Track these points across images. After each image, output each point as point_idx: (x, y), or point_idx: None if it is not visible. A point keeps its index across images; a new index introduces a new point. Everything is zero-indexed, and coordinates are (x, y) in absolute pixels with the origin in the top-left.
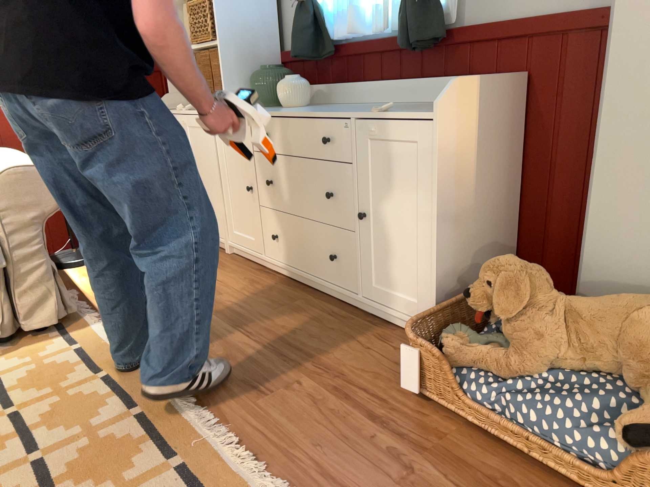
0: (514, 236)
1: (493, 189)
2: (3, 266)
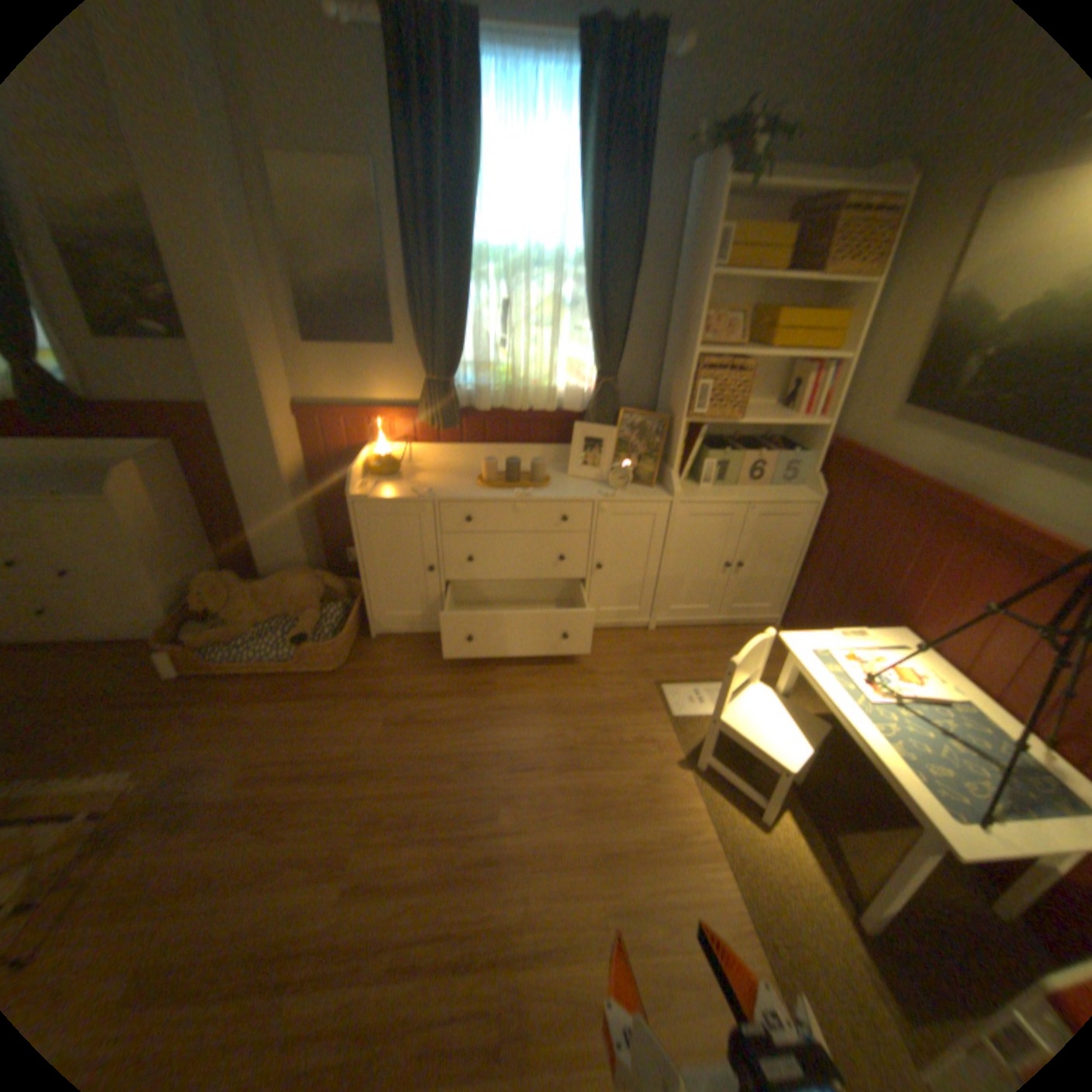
0: (207, 548)
1: (177, 526)
2: None
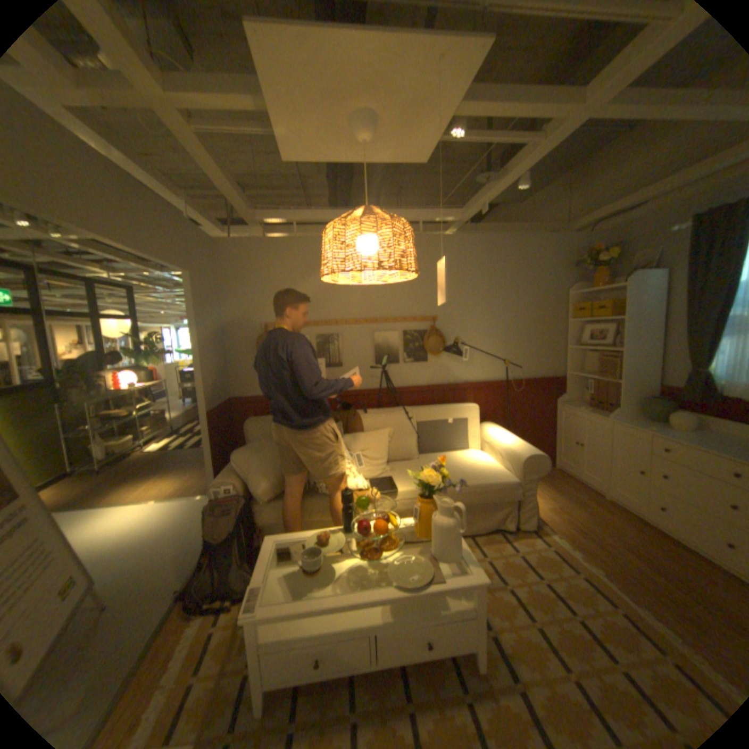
0: None
1: None
2: (522, 499)
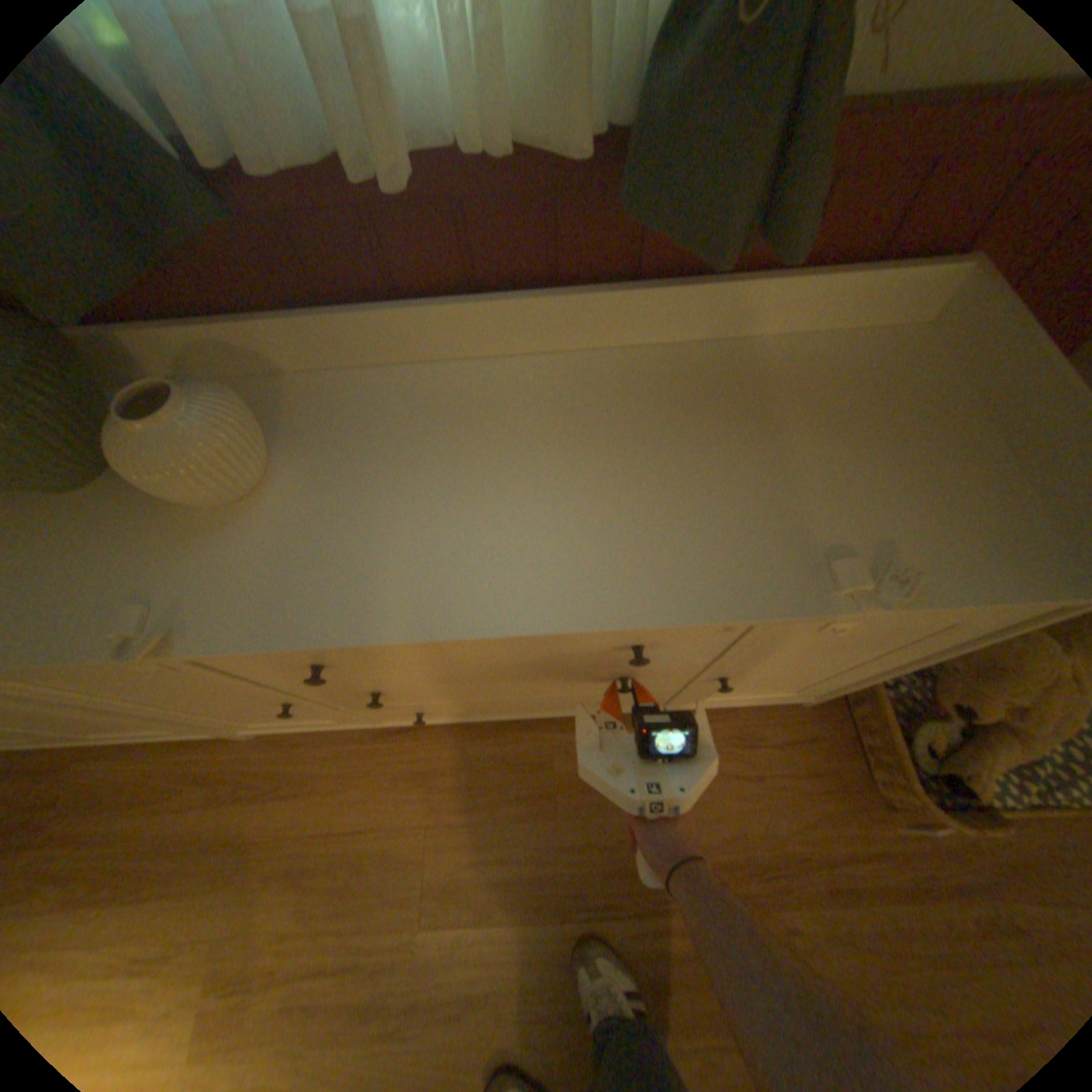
0: None
1: None
2: None
